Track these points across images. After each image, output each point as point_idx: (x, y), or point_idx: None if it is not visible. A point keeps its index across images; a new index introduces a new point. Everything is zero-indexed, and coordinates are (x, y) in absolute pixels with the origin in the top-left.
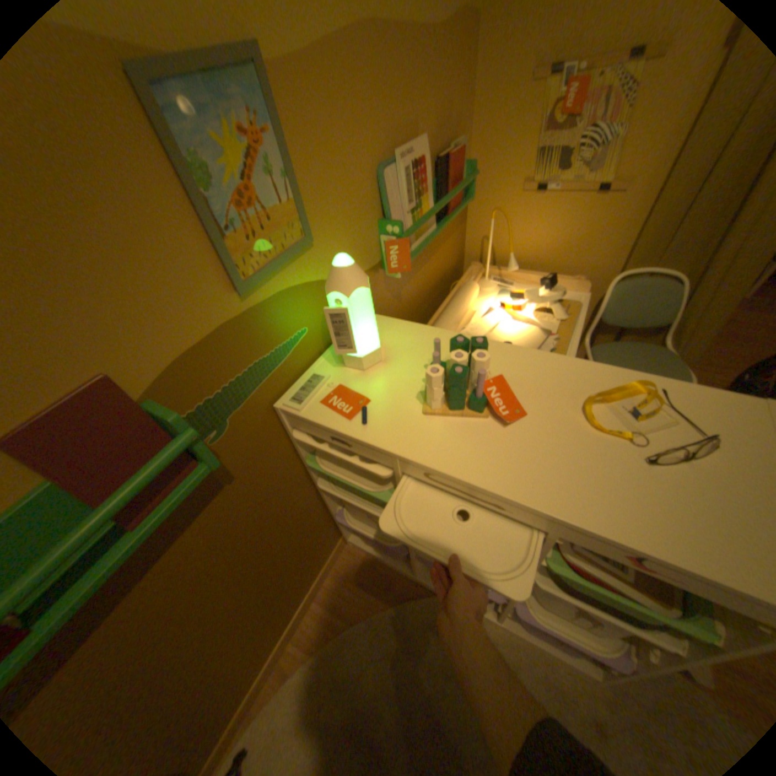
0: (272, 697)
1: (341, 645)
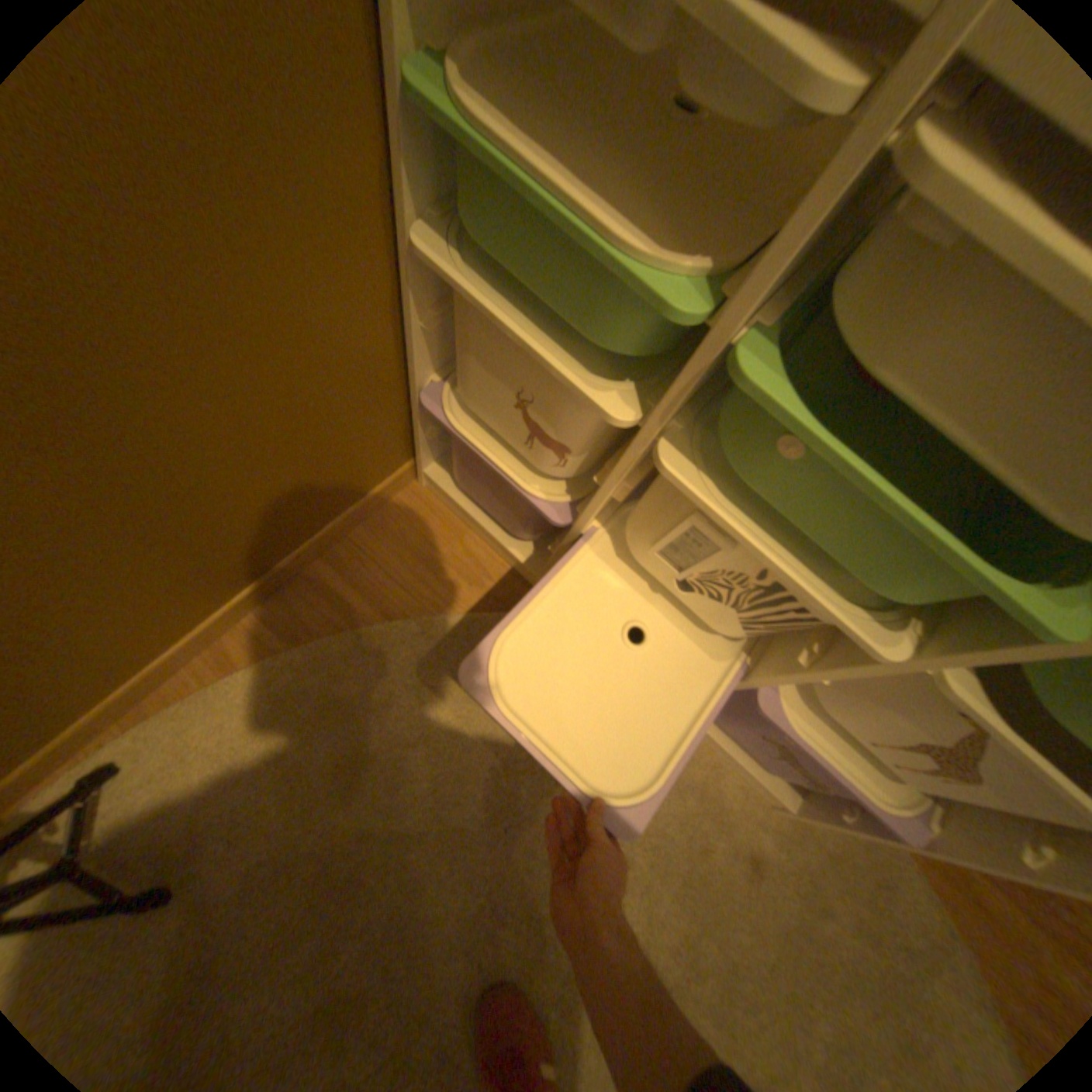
0: (195, 694)
1: (362, 645)
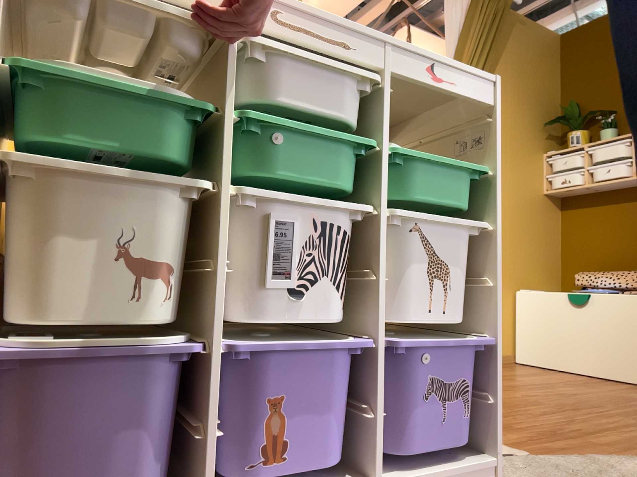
0: None
1: None
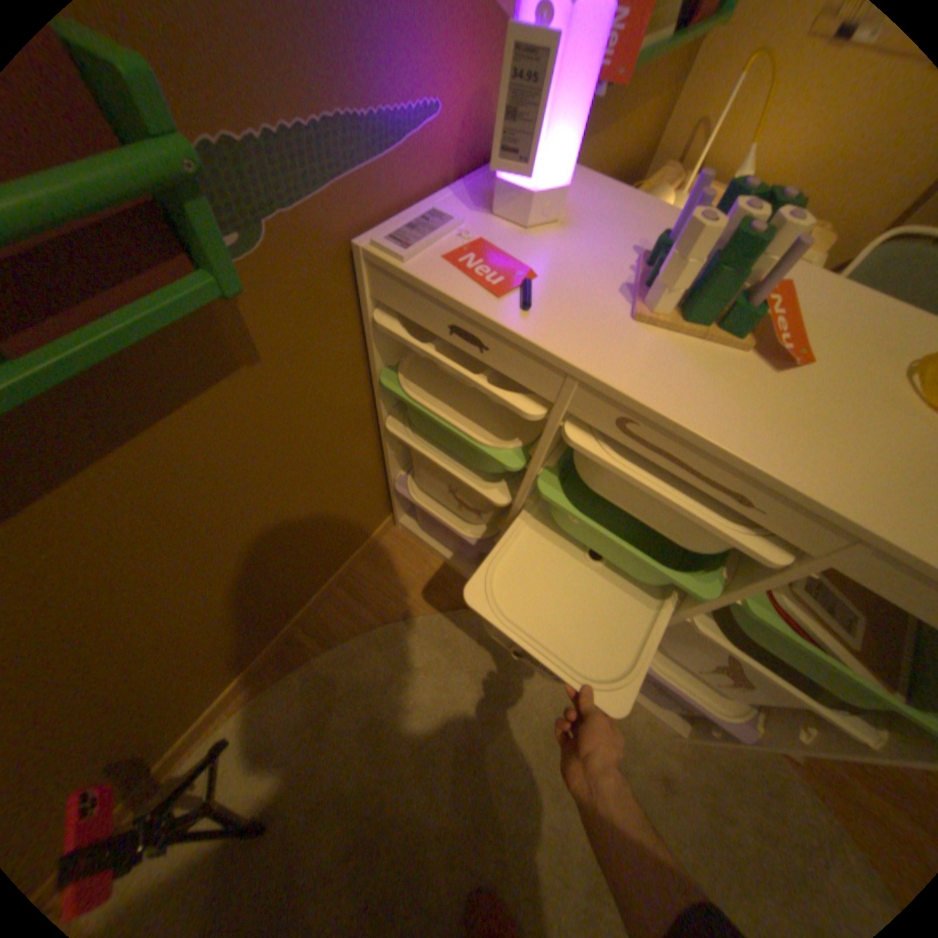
0: (269, 687)
1: (370, 643)
